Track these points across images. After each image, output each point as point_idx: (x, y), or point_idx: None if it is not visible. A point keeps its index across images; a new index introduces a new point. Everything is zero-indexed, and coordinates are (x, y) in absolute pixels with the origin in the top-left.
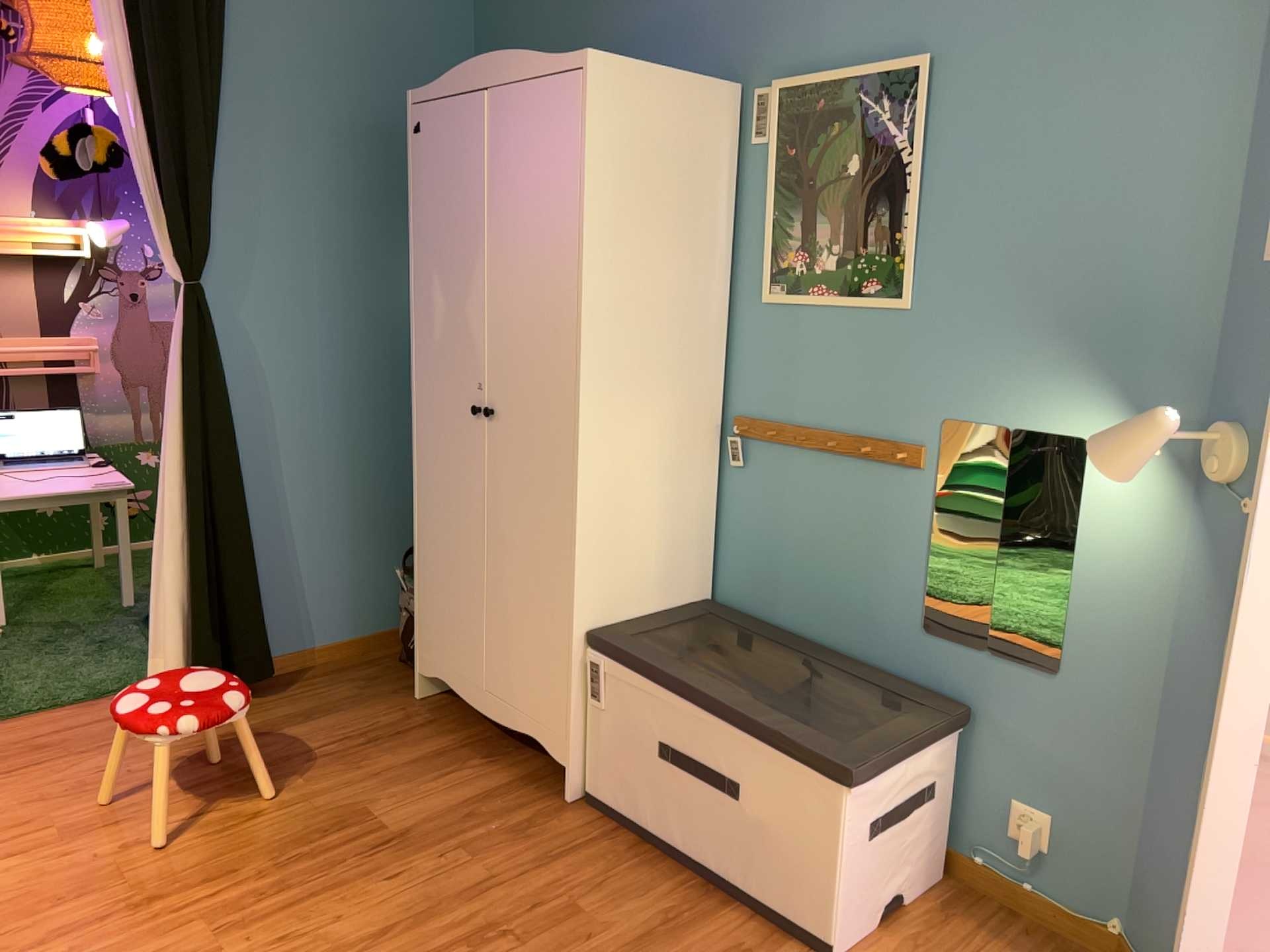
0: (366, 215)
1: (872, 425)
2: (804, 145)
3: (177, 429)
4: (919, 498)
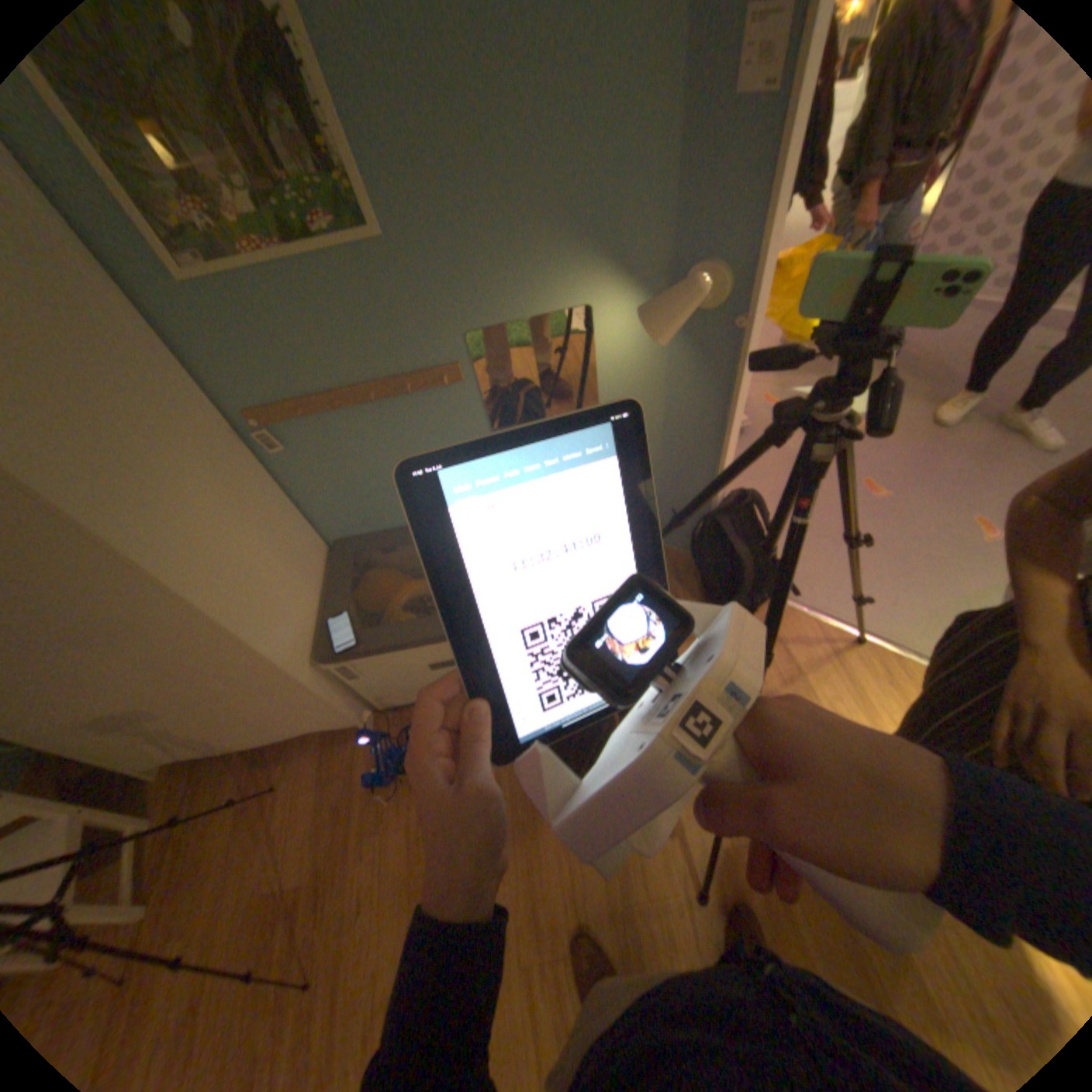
0: None
1: (399, 365)
2: None
3: None
4: (469, 403)
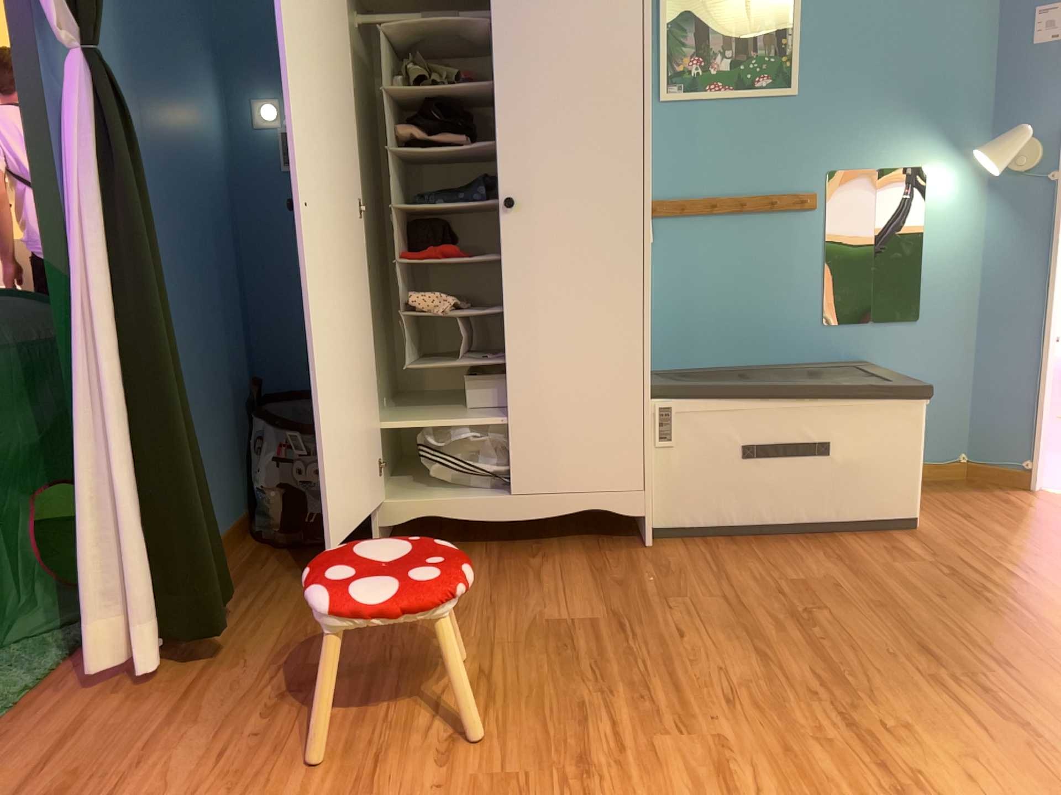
0: (164, 12)
1: (769, 186)
2: None
3: (98, 270)
4: (812, 232)
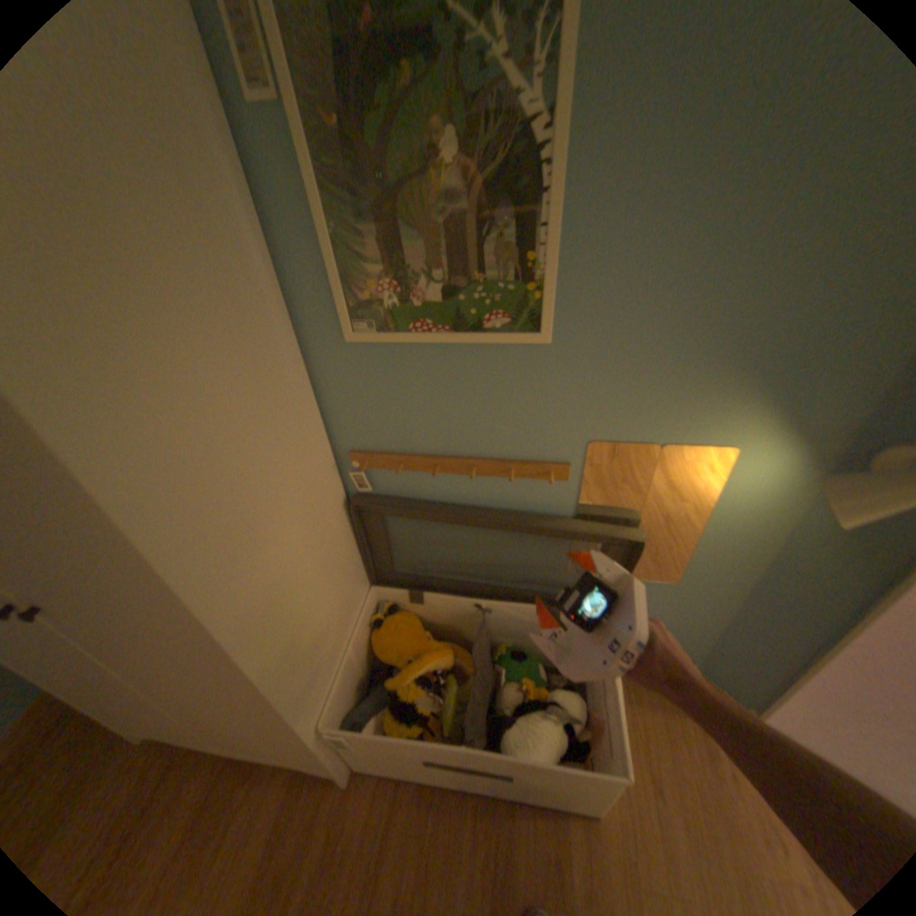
0: None
1: (510, 449)
2: (355, 103)
3: None
4: (563, 498)
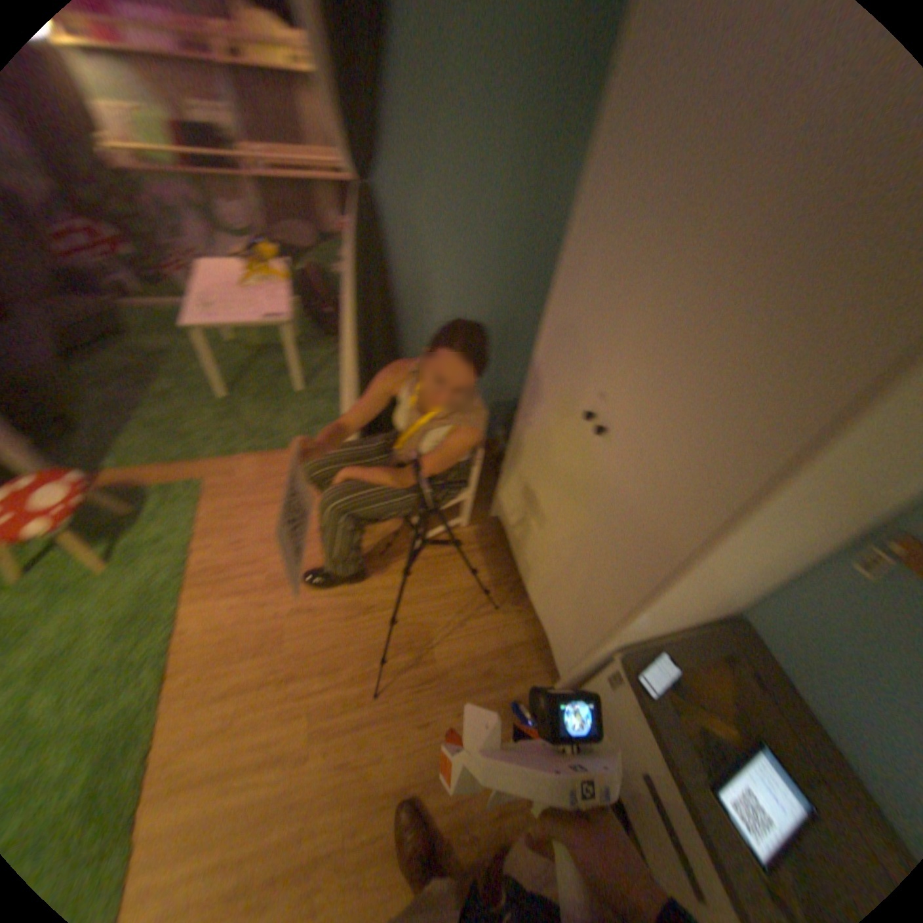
0: (556, 94)
1: None
2: None
3: (352, 321)
4: None
